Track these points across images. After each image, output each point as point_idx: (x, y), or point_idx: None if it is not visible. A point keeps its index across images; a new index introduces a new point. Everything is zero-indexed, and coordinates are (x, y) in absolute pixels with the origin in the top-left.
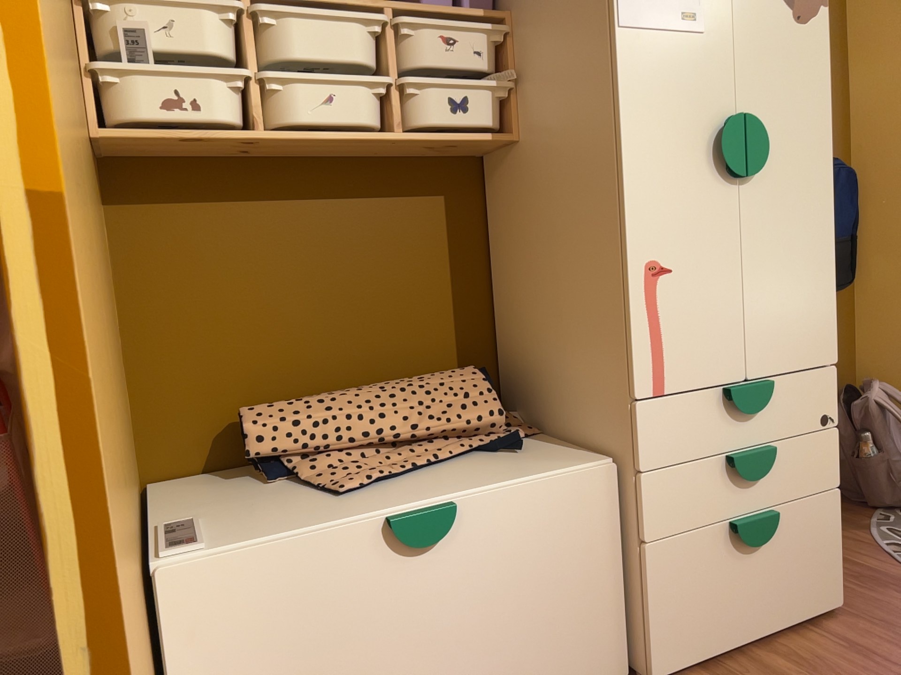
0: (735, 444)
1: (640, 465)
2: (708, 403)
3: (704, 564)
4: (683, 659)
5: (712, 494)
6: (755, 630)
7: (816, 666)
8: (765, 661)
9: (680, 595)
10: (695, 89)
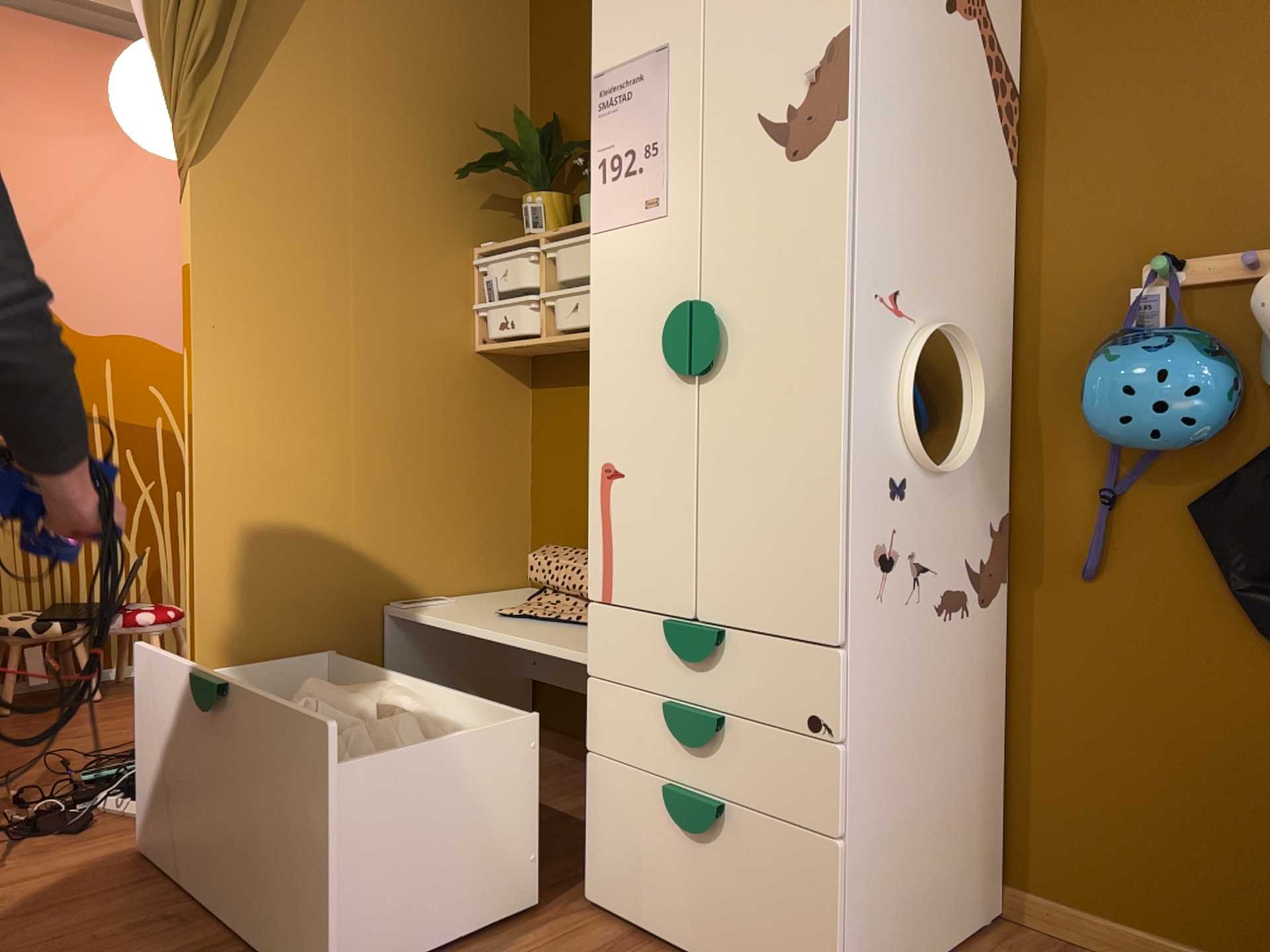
0: (680, 694)
1: (590, 669)
2: (653, 632)
3: (638, 815)
4: (612, 903)
5: (652, 739)
6: (694, 946)
7: None
8: None
9: (612, 830)
10: (654, 279)
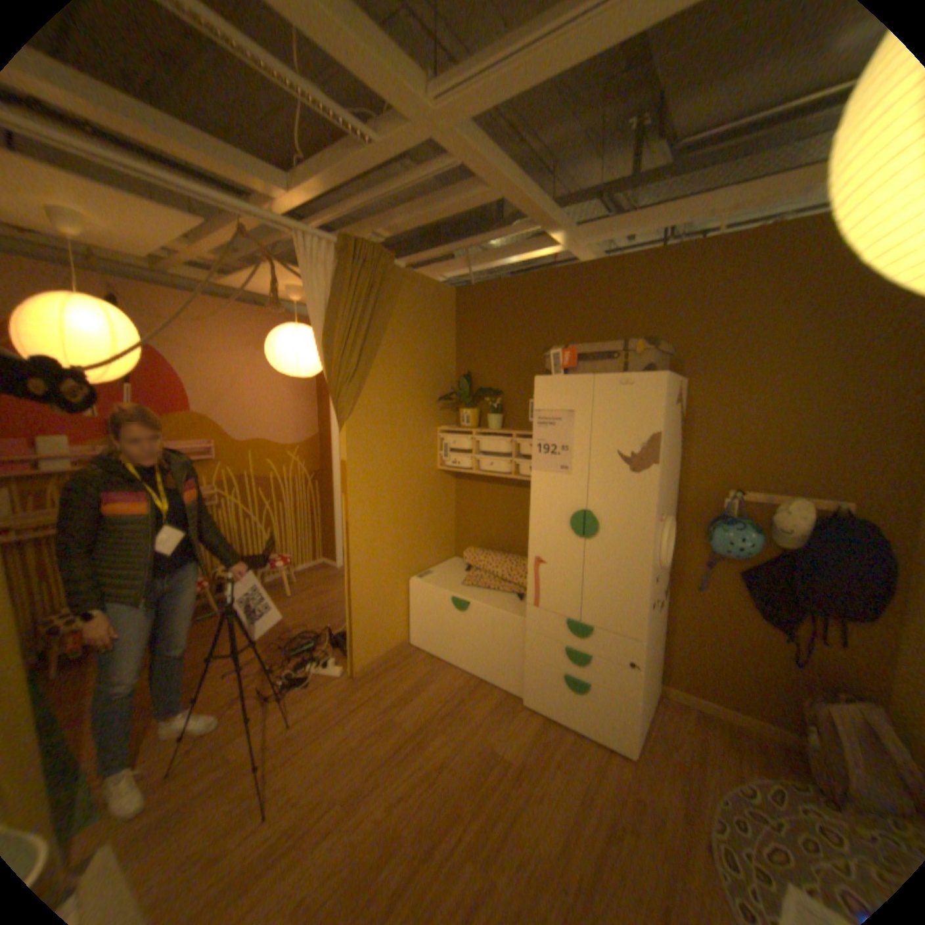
0: (572, 644)
1: (528, 627)
2: (560, 621)
3: (551, 681)
4: (538, 709)
5: (558, 657)
6: (576, 727)
7: (576, 754)
8: (566, 737)
9: (539, 684)
10: (564, 497)
